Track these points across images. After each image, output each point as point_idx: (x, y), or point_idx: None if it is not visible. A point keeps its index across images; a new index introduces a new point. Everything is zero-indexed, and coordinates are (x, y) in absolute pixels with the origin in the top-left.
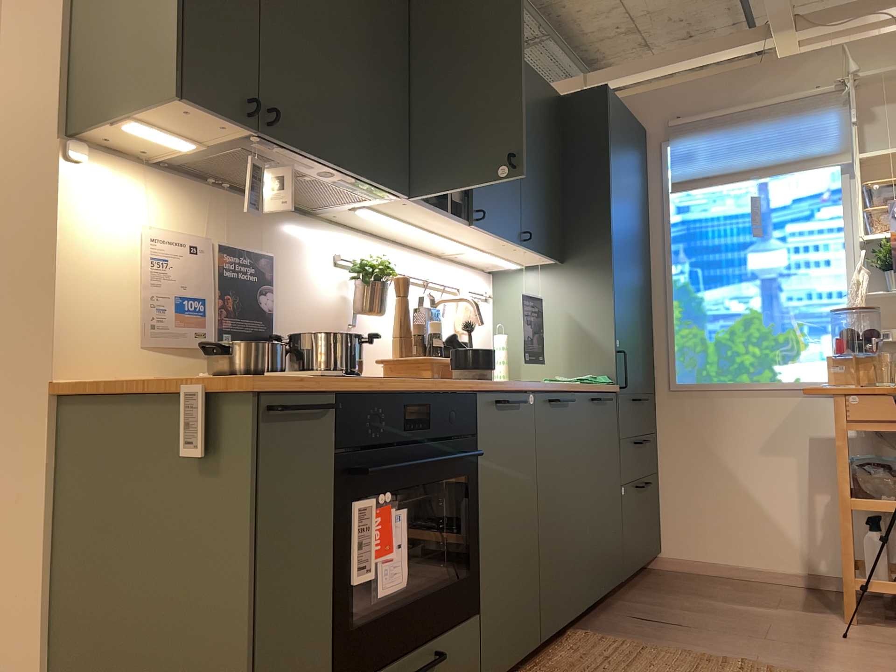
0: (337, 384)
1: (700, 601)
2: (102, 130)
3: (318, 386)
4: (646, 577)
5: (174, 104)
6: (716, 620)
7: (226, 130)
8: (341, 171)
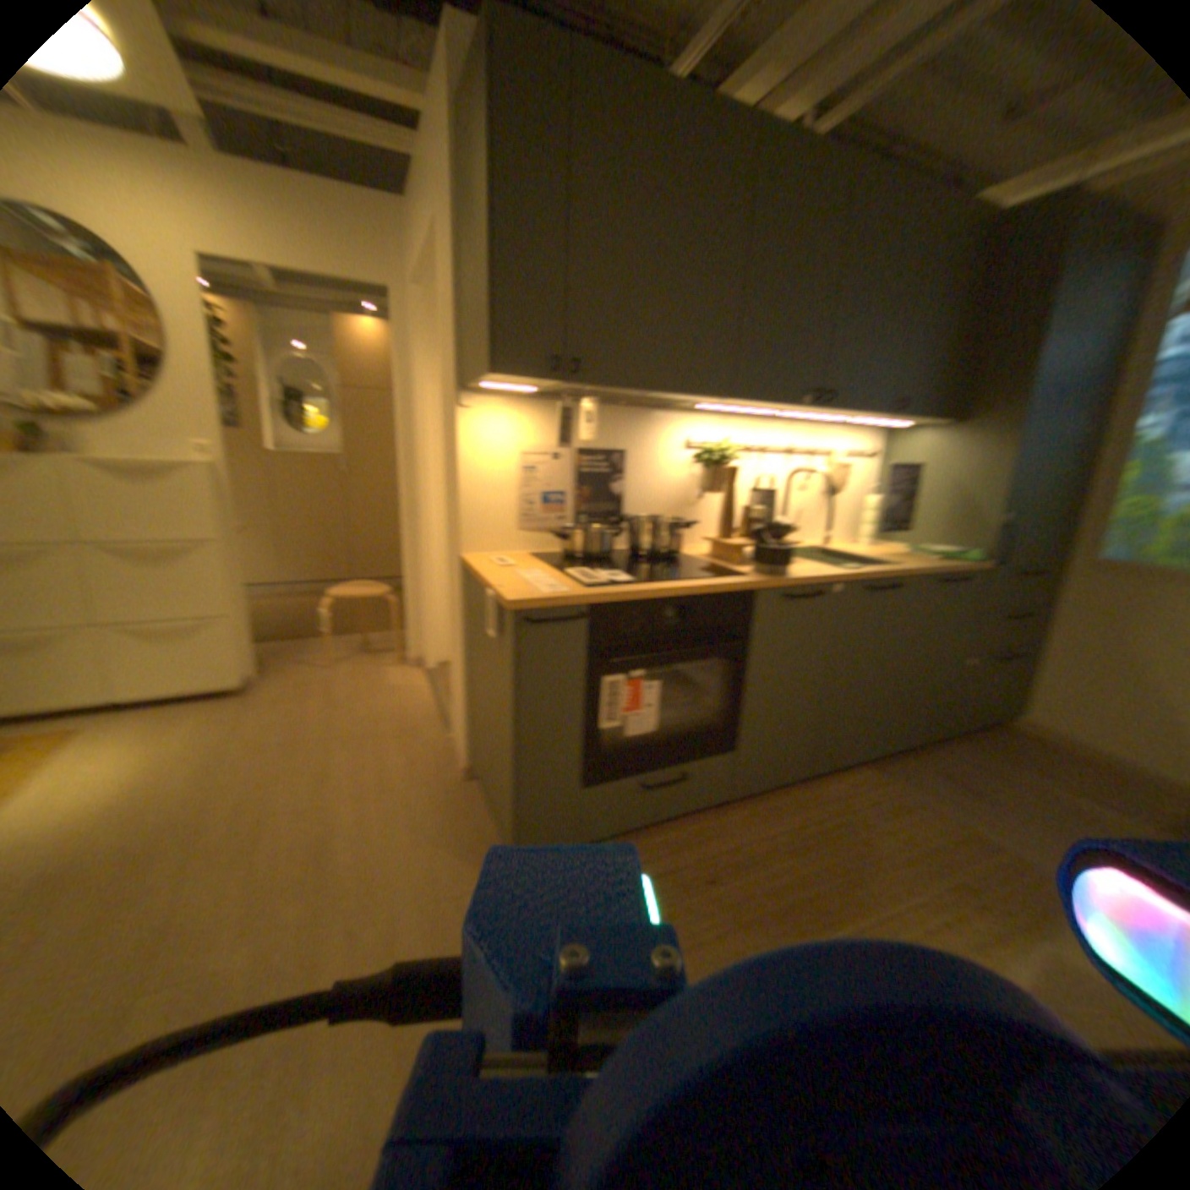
0: (592, 598)
1: (1034, 776)
2: (475, 383)
3: (573, 600)
4: (996, 732)
5: (495, 374)
6: (1033, 803)
7: (545, 379)
8: (655, 389)
